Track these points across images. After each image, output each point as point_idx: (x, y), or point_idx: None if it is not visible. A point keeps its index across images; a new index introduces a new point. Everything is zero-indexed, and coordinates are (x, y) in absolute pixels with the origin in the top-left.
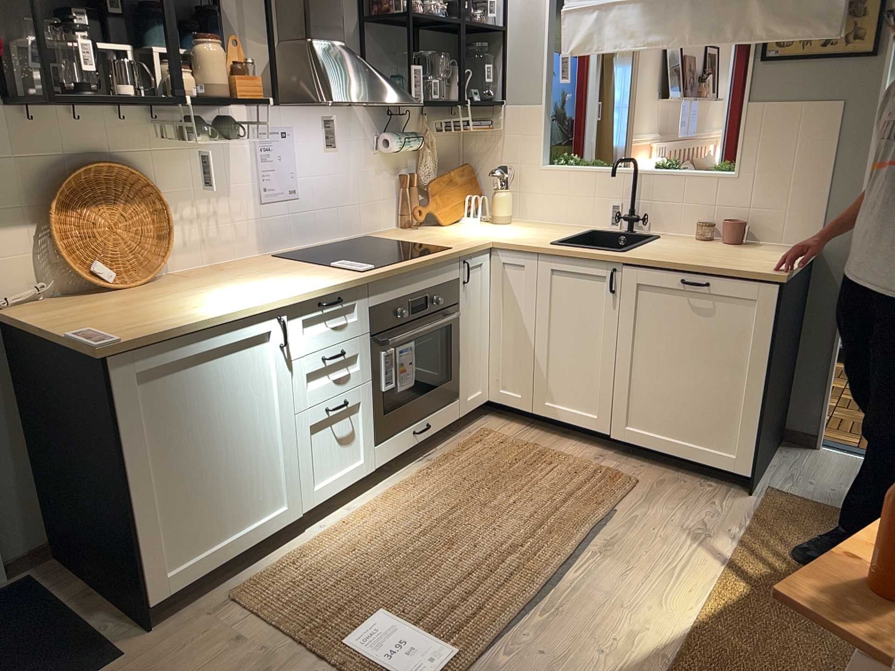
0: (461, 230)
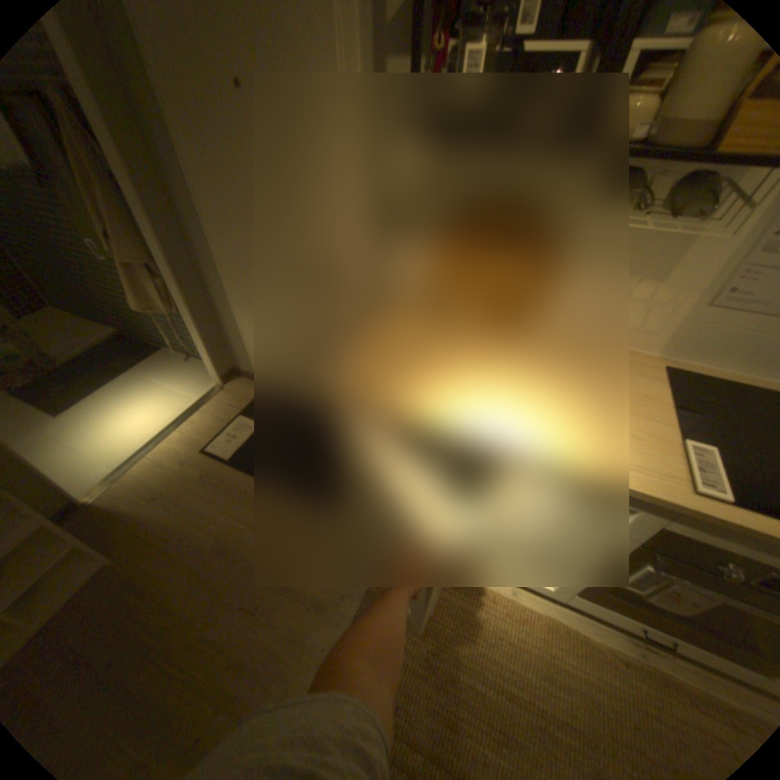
0: None
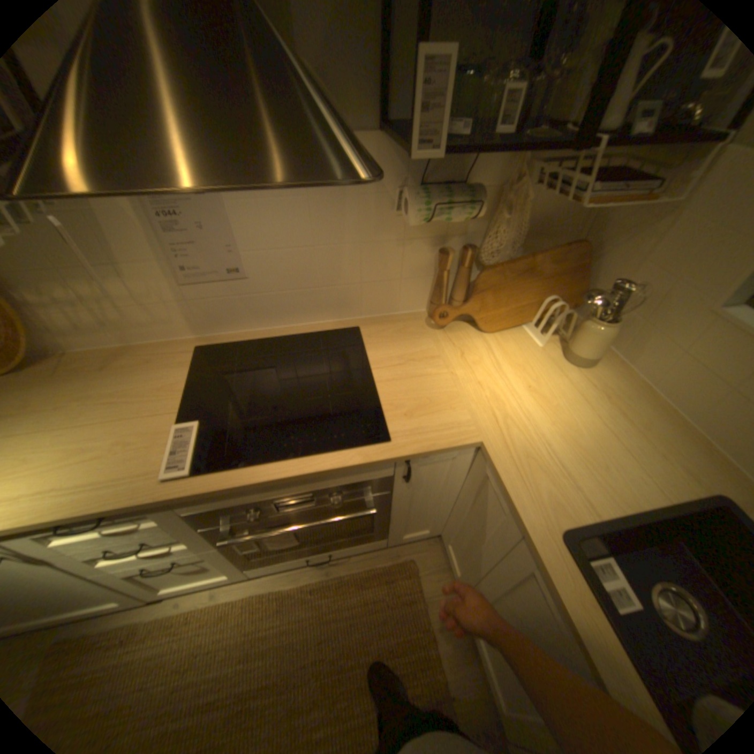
0: (487, 362)
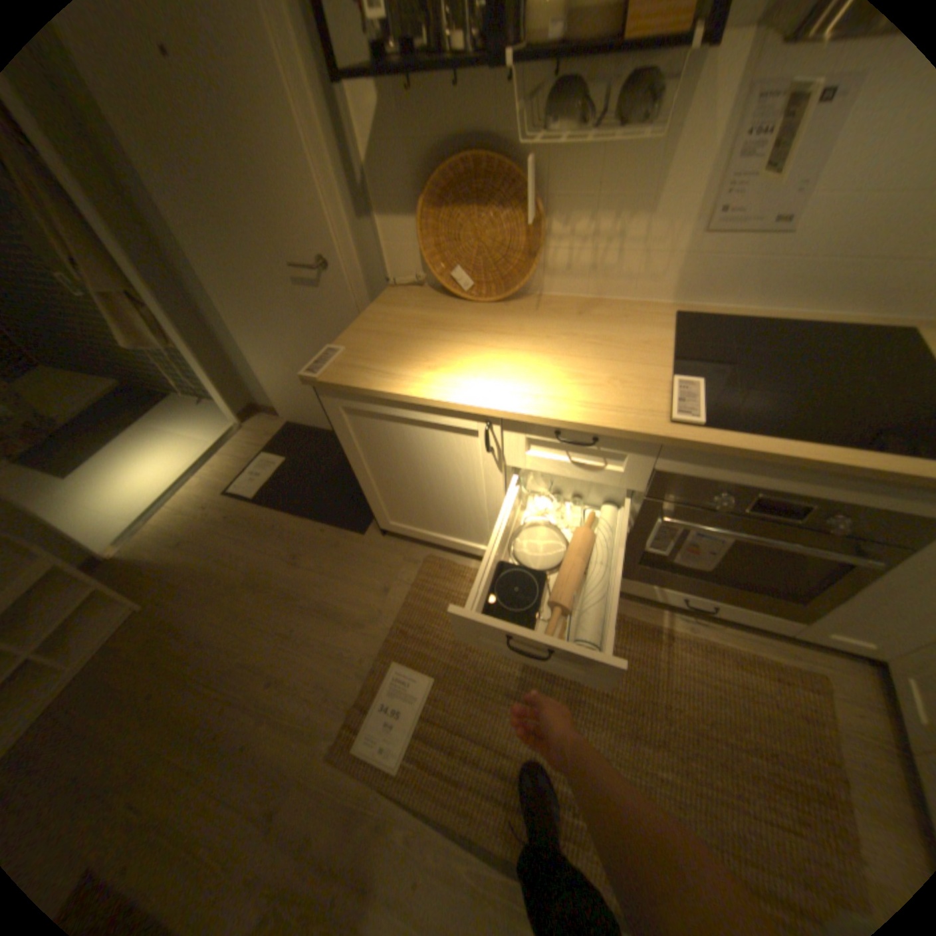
0: None
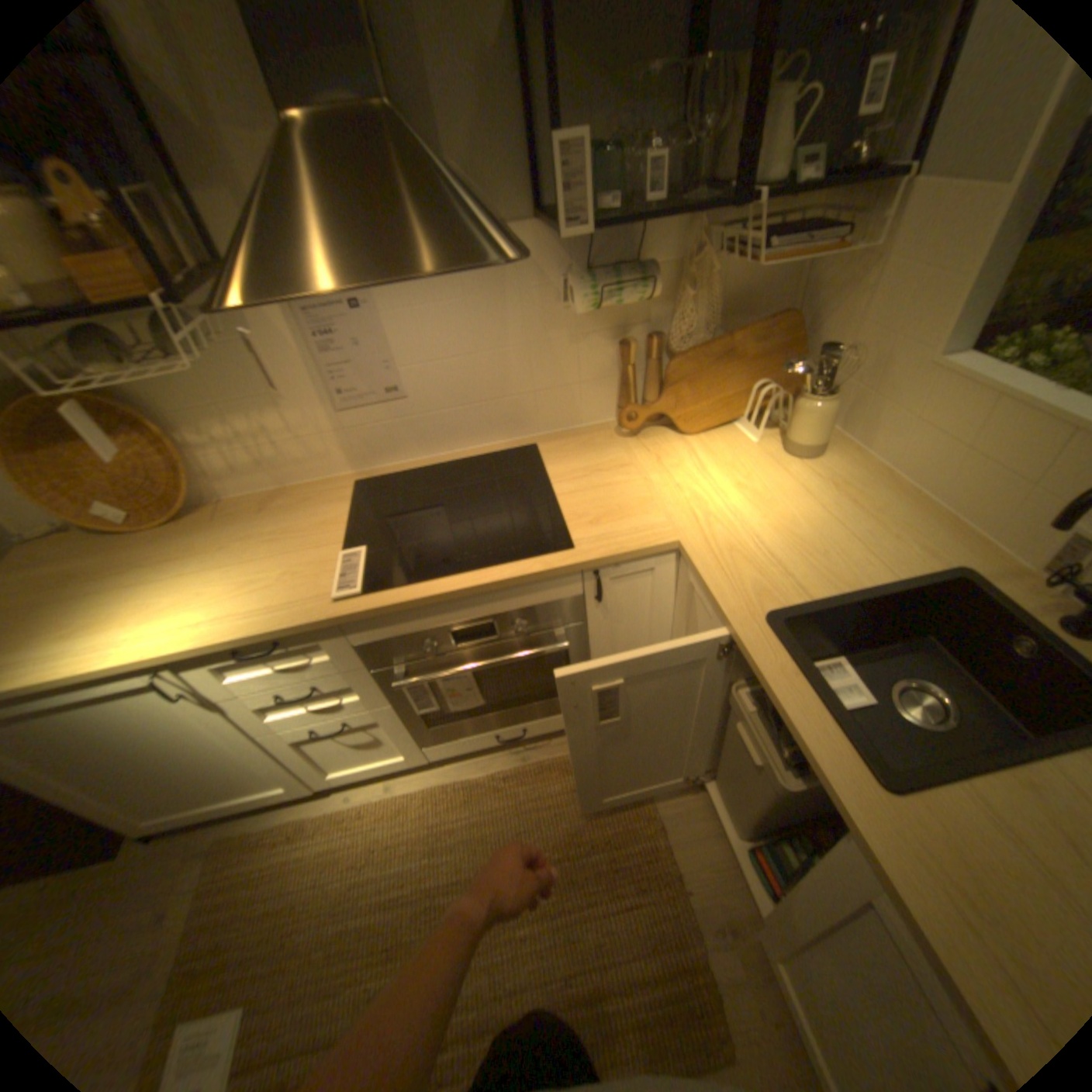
0: (688, 464)
